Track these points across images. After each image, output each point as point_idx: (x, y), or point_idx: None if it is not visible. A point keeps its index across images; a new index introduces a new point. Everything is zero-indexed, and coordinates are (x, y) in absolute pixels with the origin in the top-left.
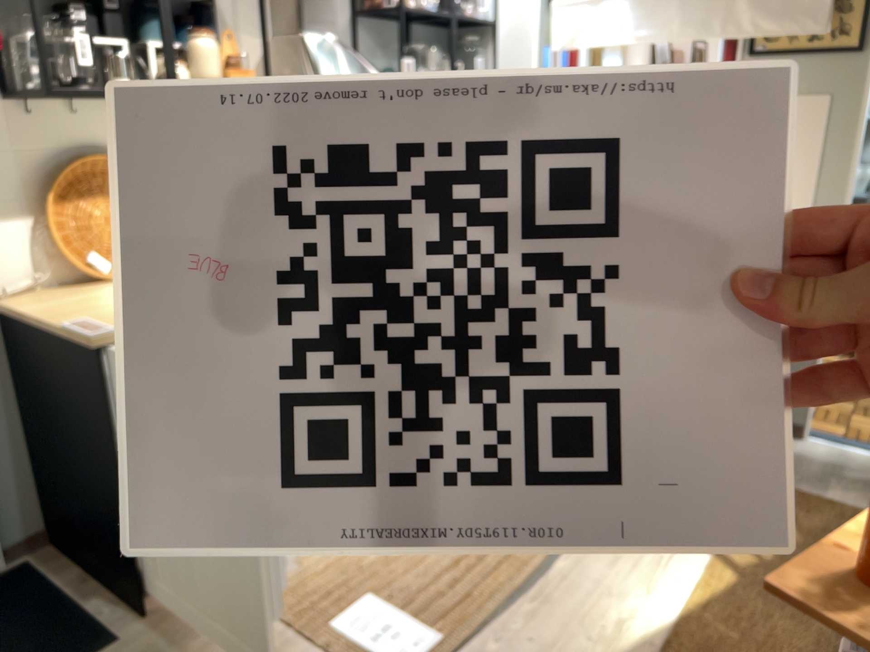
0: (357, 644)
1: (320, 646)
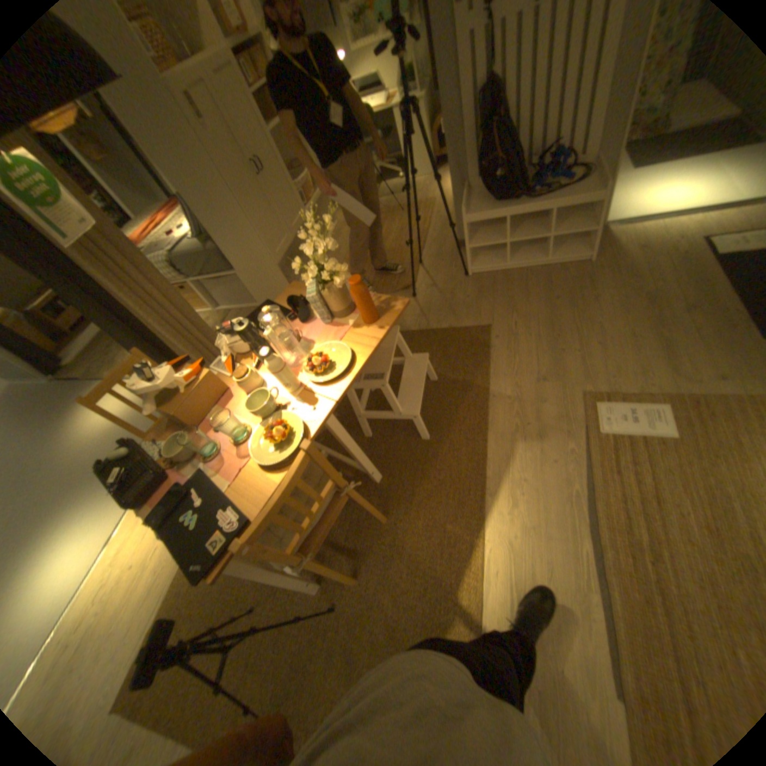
0: (642, 405)
1: (659, 394)
